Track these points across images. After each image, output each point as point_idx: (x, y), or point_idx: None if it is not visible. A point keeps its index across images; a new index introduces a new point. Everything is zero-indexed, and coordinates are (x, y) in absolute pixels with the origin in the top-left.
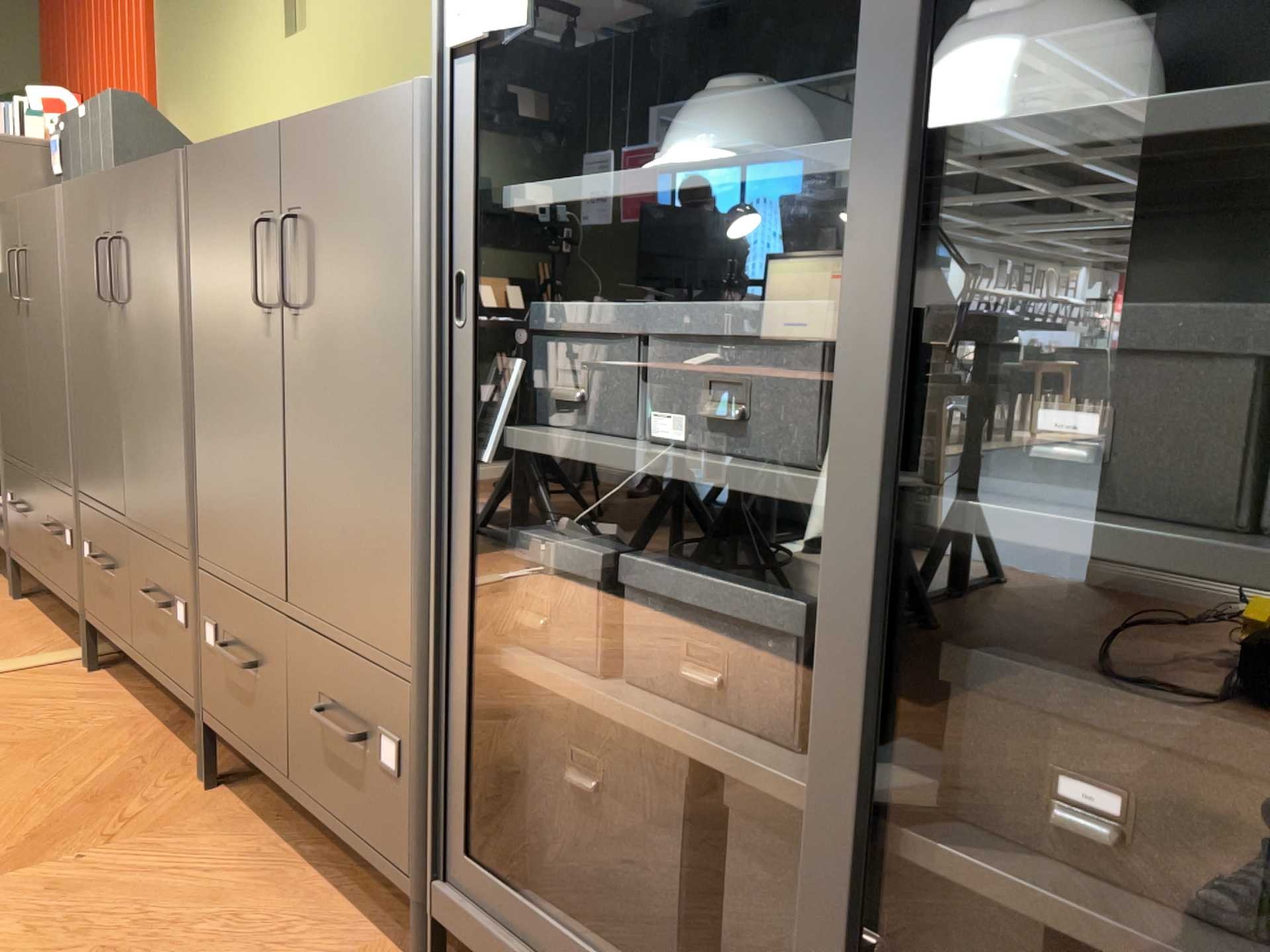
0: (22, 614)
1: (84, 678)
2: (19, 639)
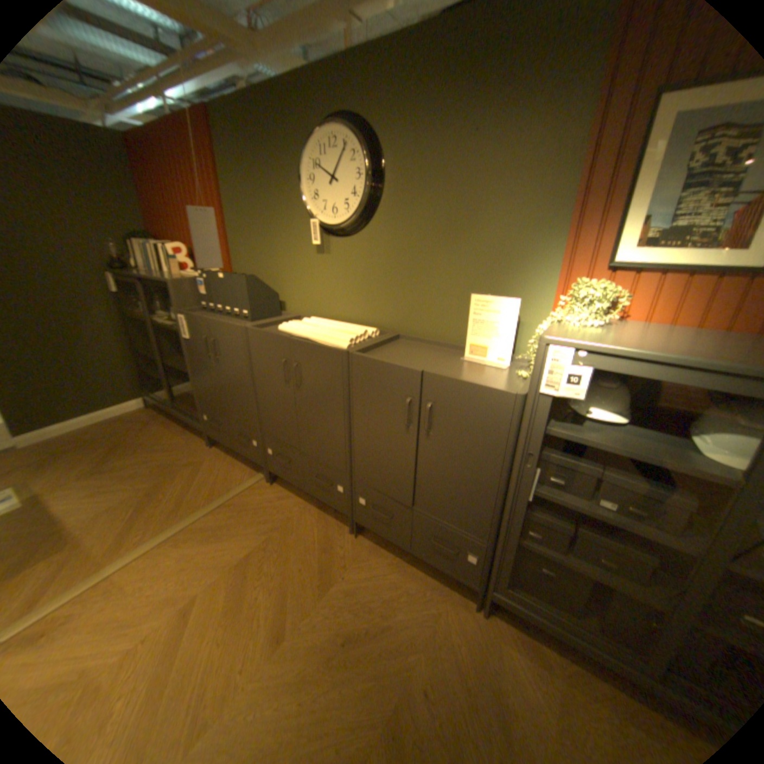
0: (219, 456)
1: (270, 488)
2: (229, 471)
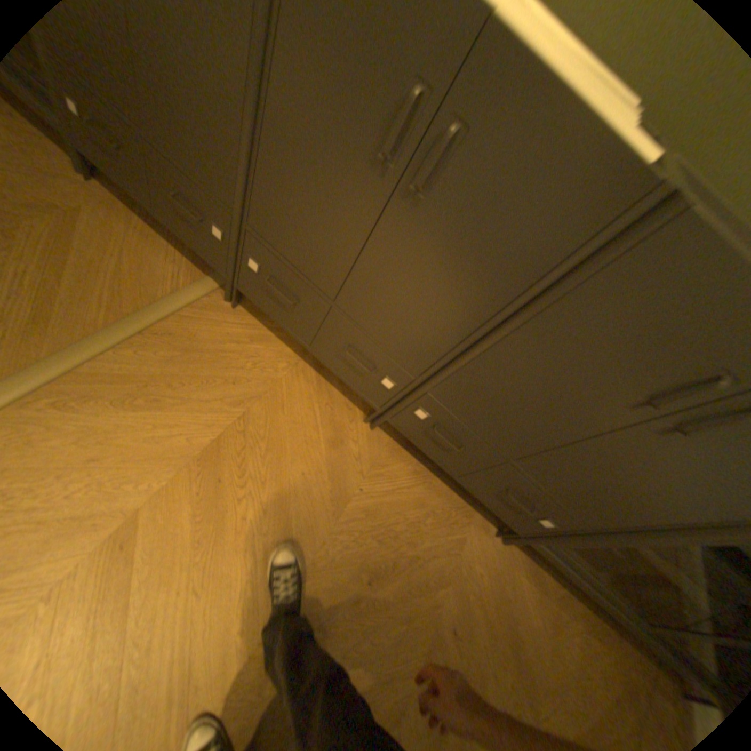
0: (112, 208)
1: (234, 314)
2: (145, 252)
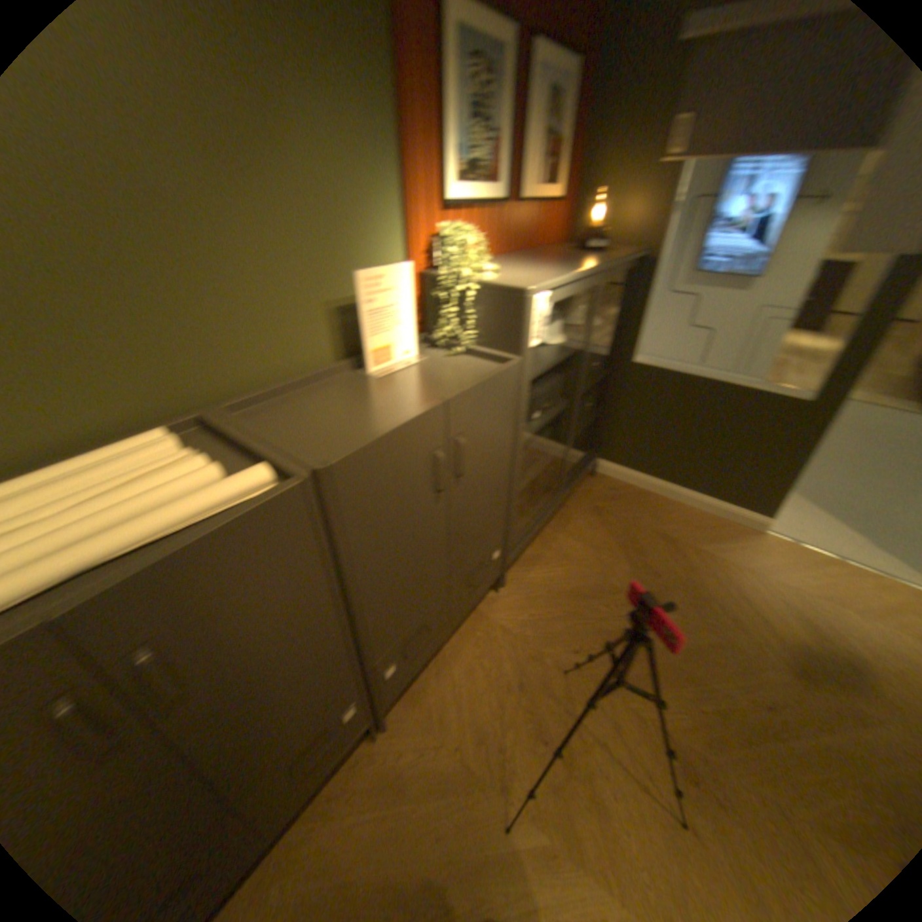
0: None
1: None
2: None
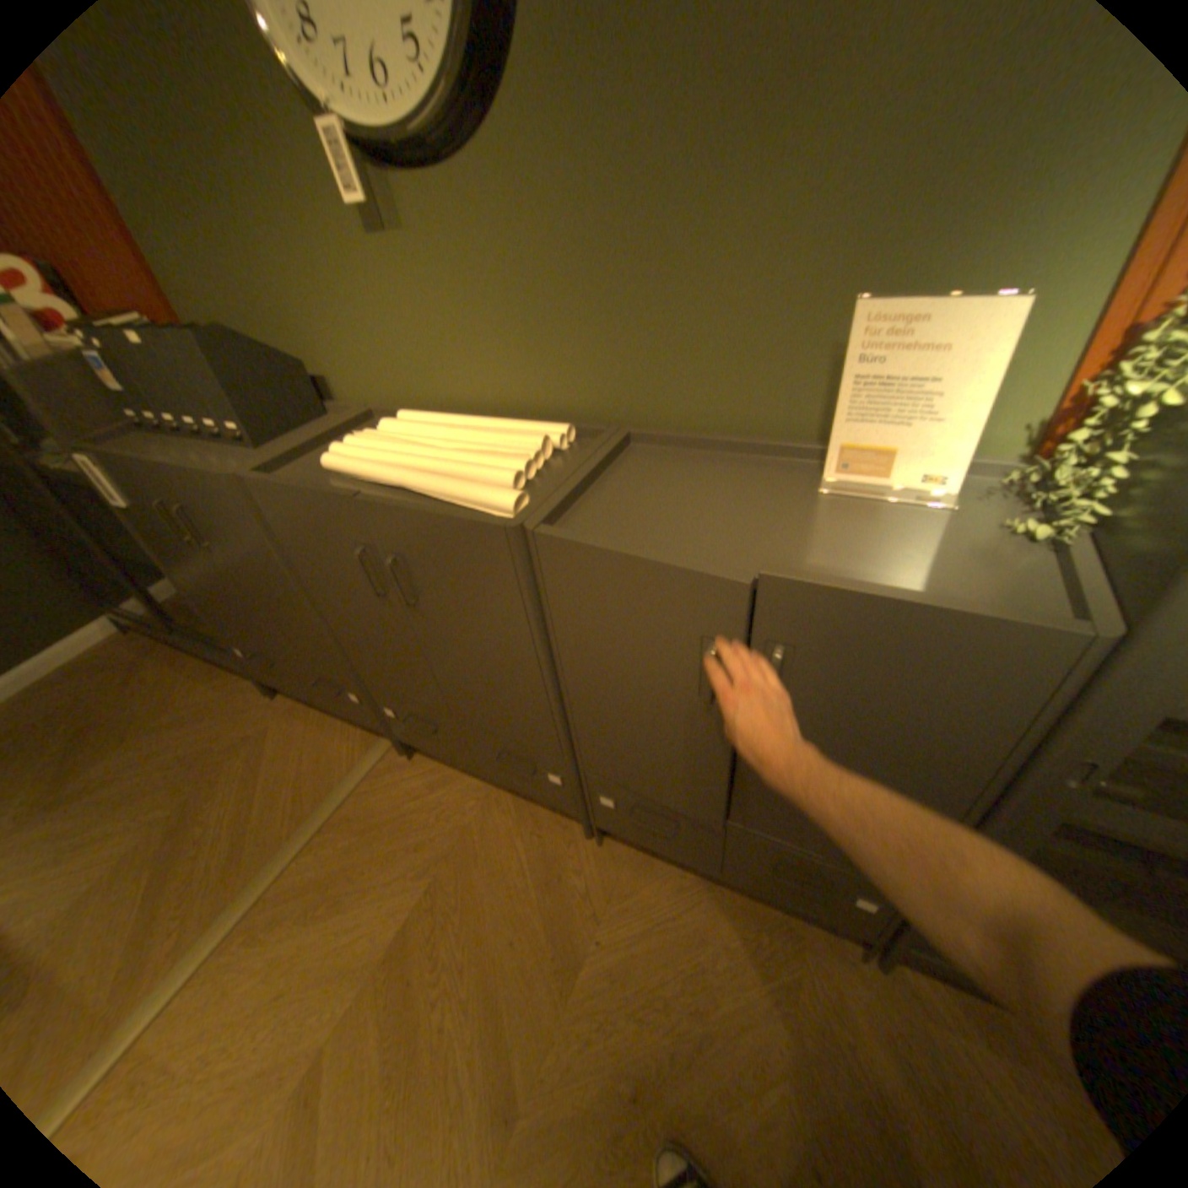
0: (294, 713)
1: (411, 766)
2: (322, 742)
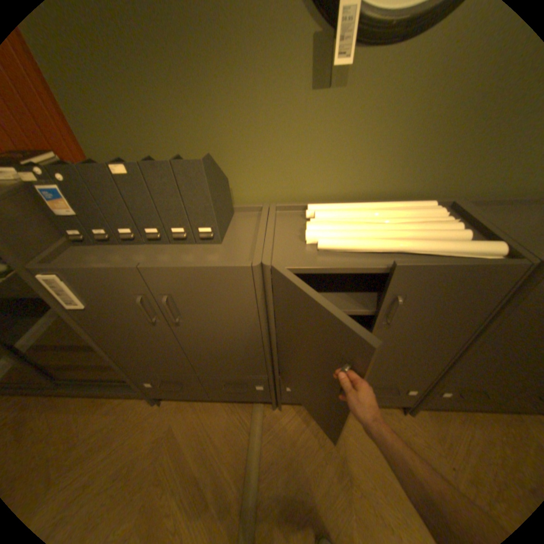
0: (183, 409)
1: (285, 414)
2: (217, 421)
